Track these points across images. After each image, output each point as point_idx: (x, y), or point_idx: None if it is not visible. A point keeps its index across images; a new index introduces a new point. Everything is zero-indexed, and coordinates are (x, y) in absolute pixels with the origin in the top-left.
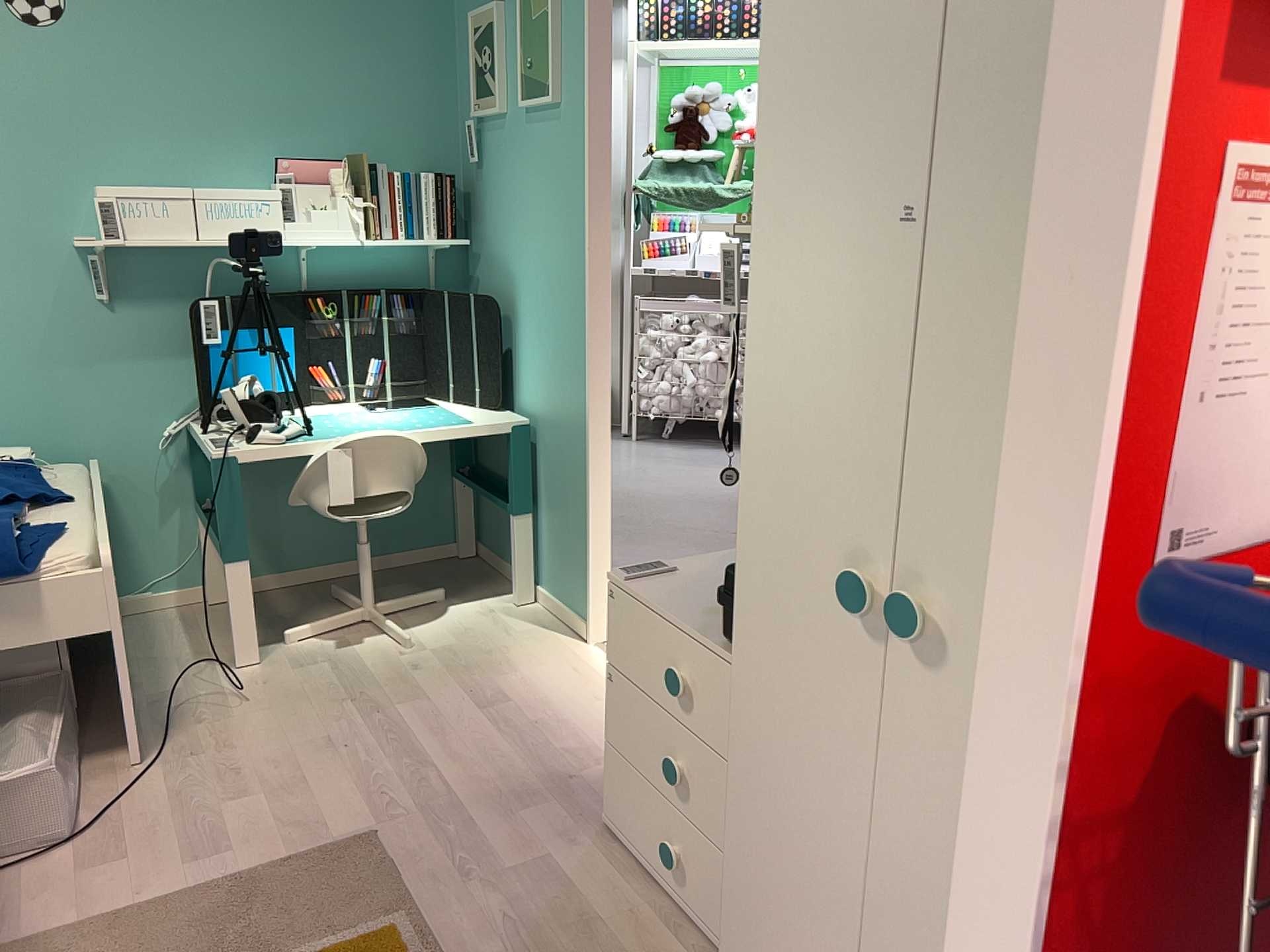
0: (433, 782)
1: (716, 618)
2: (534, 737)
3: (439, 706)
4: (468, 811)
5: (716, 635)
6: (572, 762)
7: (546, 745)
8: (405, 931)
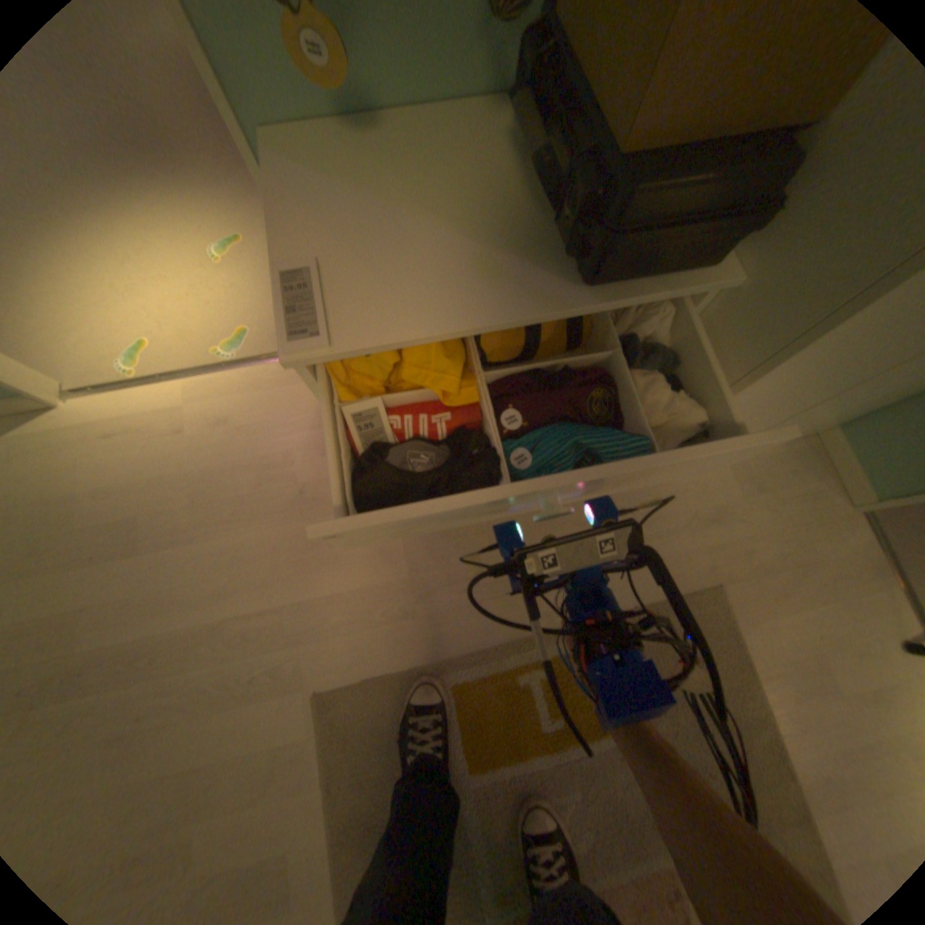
0: (250, 623)
1: (513, 272)
2: (216, 507)
3: (102, 597)
4: (311, 595)
5: (566, 292)
6: (274, 484)
7: (236, 499)
8: (458, 674)
